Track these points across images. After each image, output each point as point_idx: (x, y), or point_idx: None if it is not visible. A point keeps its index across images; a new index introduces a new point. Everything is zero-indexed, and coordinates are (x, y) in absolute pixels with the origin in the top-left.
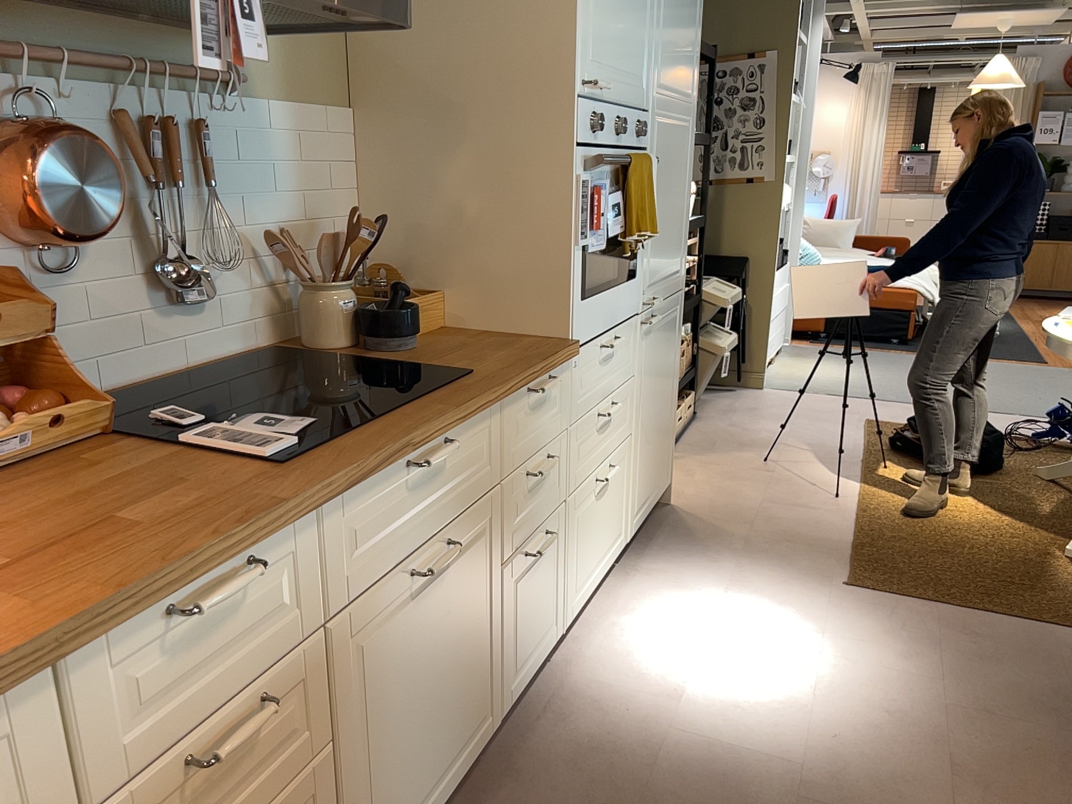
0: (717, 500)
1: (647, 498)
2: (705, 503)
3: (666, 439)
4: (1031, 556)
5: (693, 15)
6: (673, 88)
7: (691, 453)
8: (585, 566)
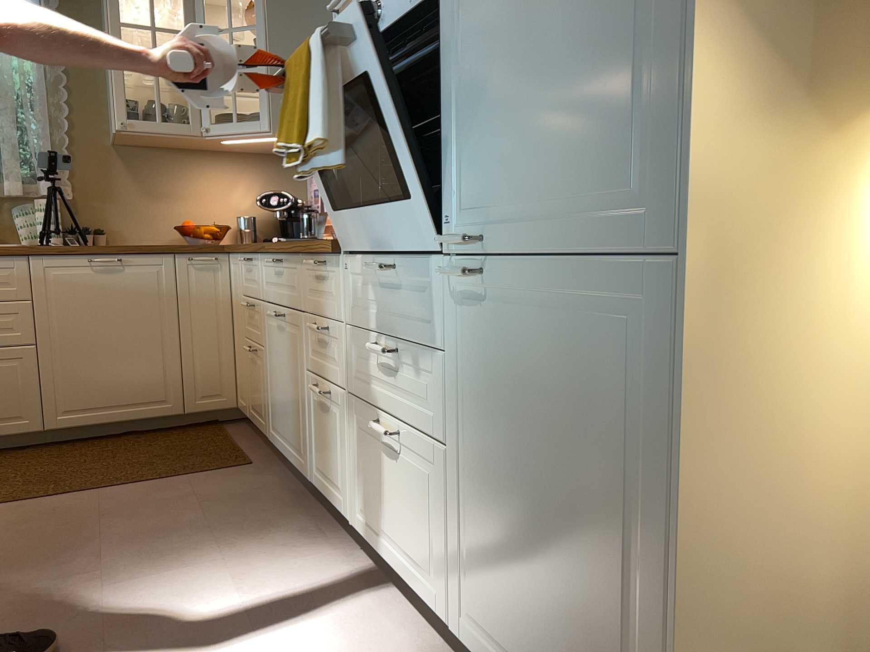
0: None
1: None
2: None
3: None
4: None
5: None
6: None
7: None
8: (372, 505)
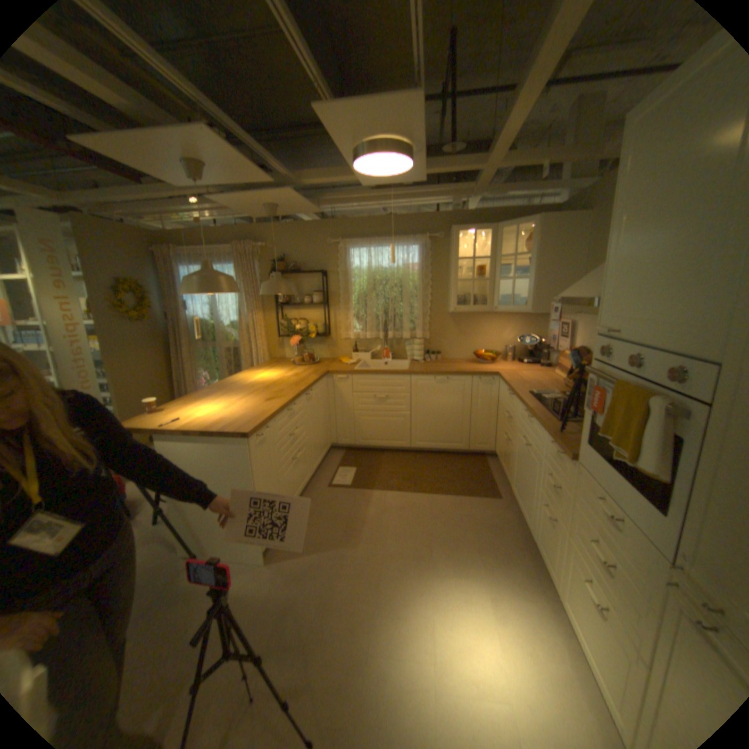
0: None
1: None
2: None
3: None
4: None
5: None
6: None
7: None
8: (575, 609)
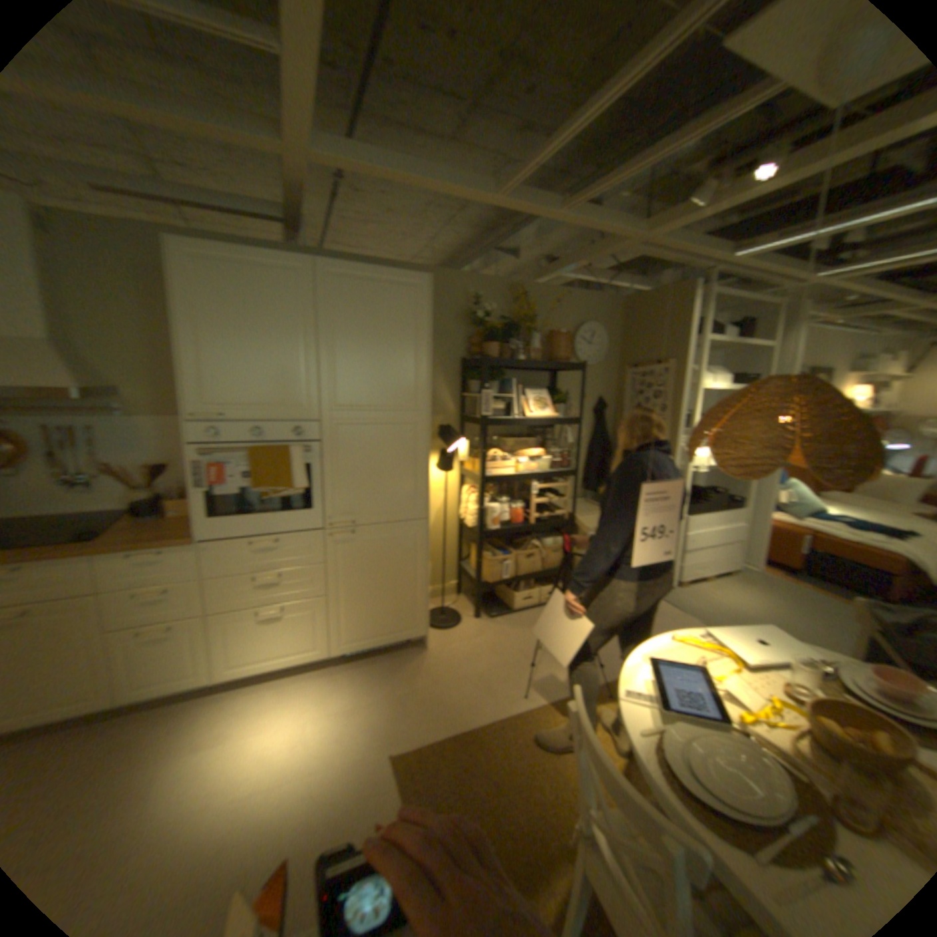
0: (451, 661)
1: (364, 638)
2: (440, 659)
3: (402, 608)
4: (556, 847)
5: (400, 360)
6: (363, 405)
7: (505, 624)
8: (239, 658)
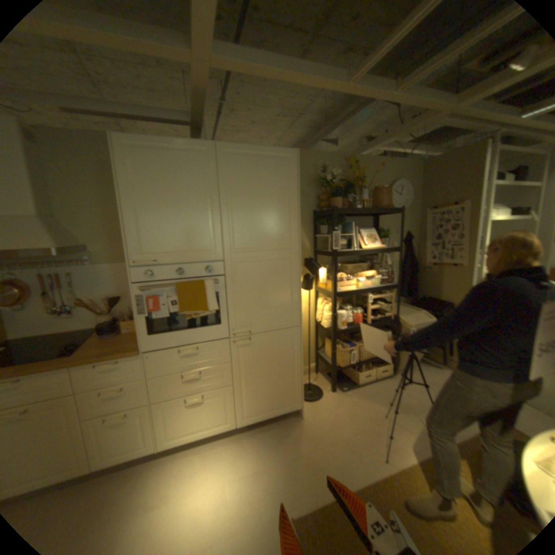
0: (324, 428)
1: (262, 413)
2: (316, 427)
3: (287, 390)
4: None
5: (280, 213)
6: (255, 247)
7: (356, 397)
8: (177, 432)
